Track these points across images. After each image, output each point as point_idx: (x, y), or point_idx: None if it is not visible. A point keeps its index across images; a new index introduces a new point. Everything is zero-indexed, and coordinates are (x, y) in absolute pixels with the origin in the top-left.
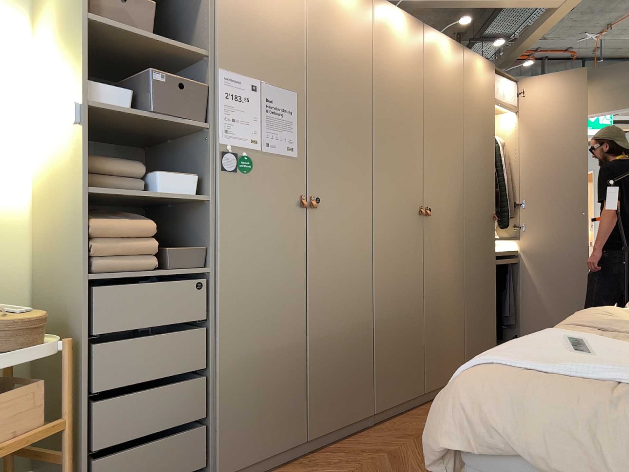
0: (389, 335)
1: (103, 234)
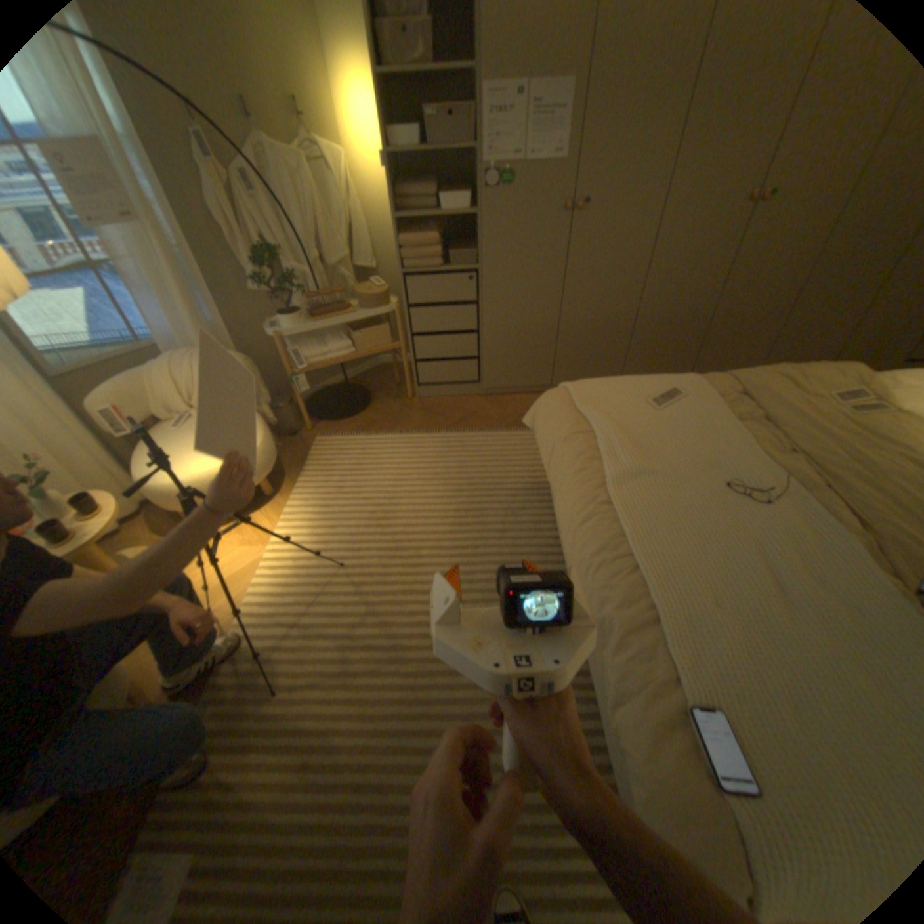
0: (651, 328)
1: (406, 246)
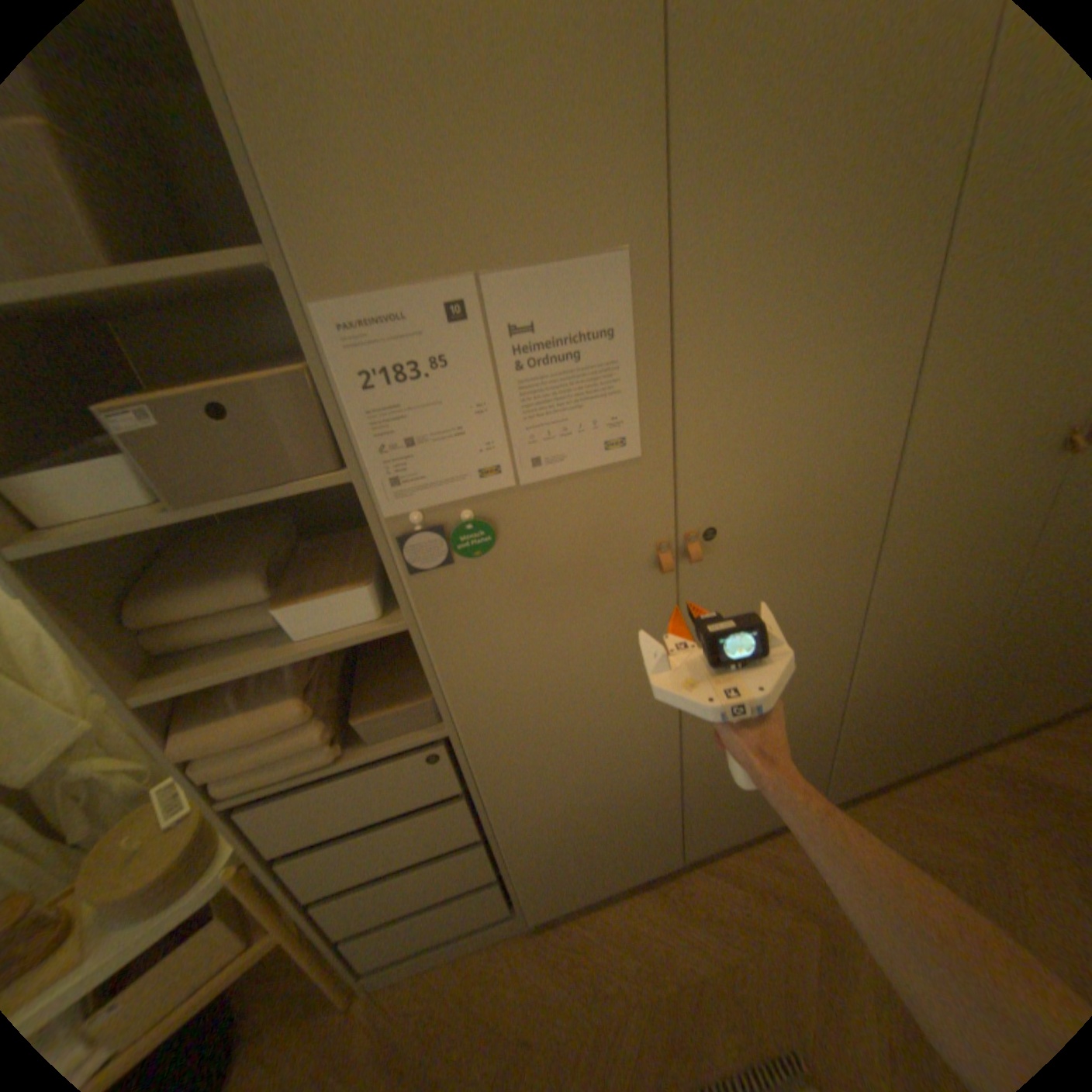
0: (879, 710)
1: (204, 754)
